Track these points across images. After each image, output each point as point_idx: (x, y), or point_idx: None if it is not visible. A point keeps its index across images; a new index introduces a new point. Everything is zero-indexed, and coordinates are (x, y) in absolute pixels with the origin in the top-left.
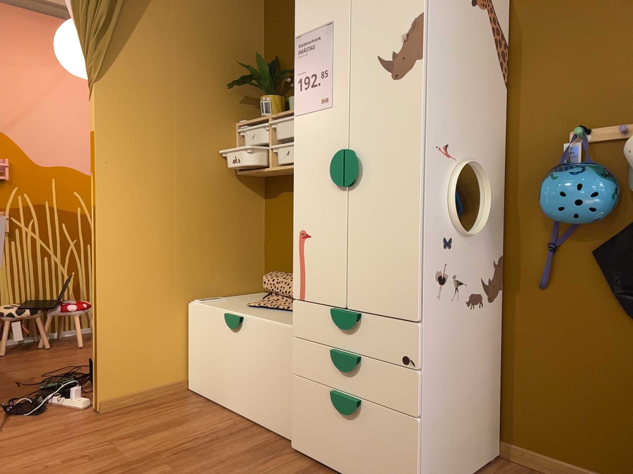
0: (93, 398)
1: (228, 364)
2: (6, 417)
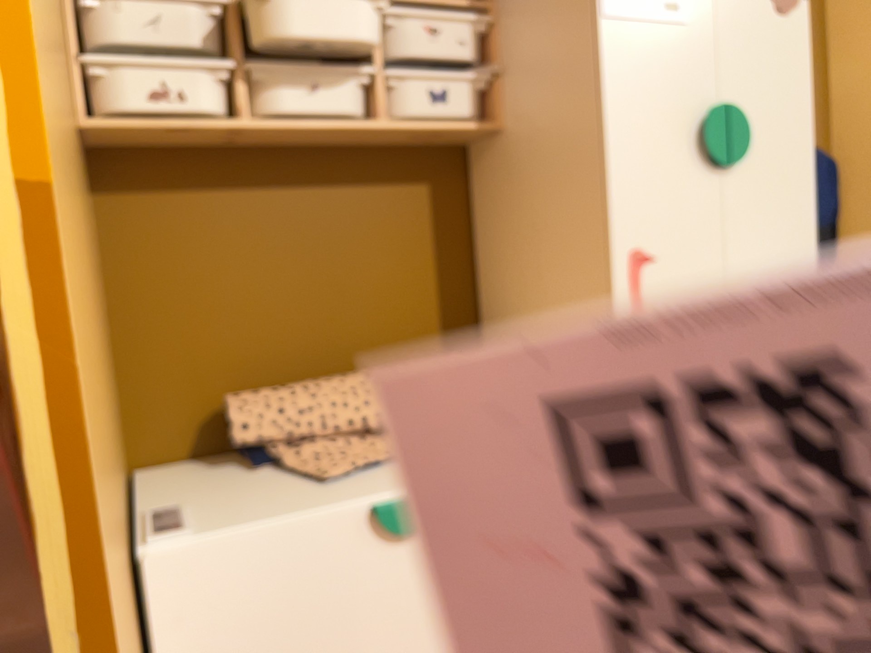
0: None
1: (387, 637)
2: None
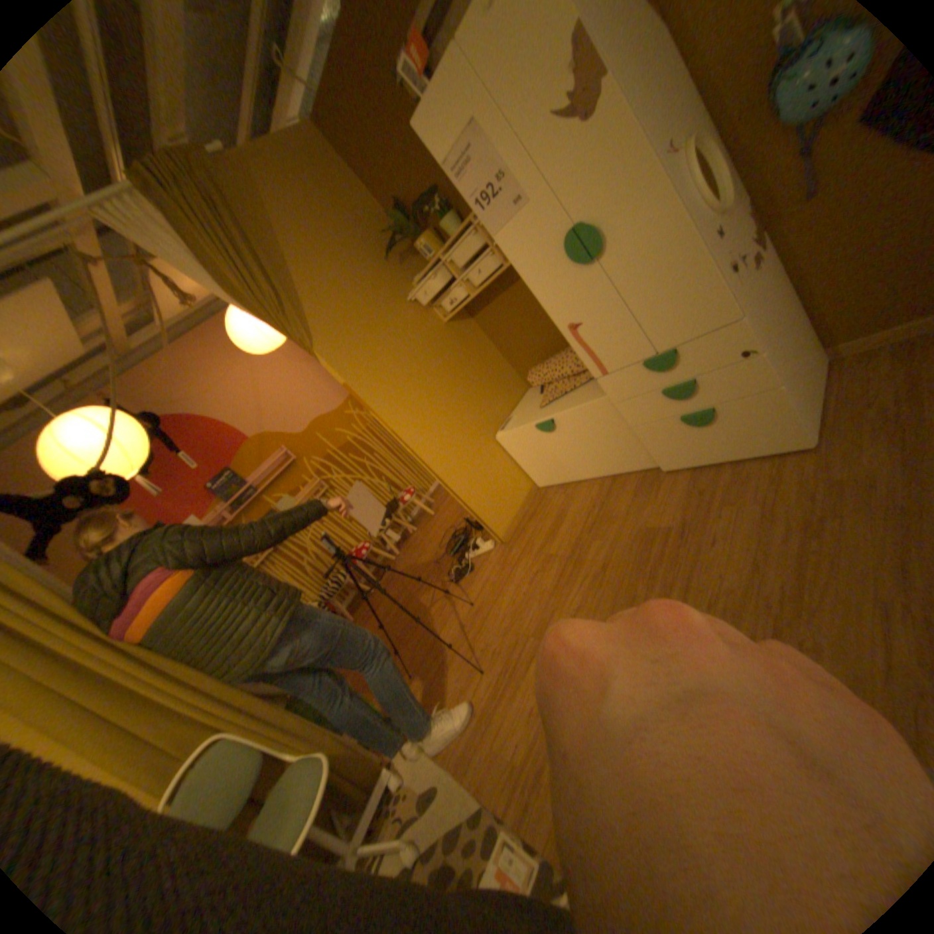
0: (494, 536)
1: (562, 453)
2: (458, 583)
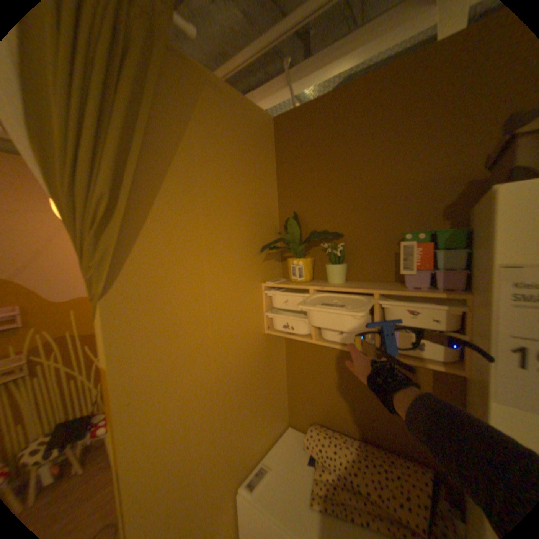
0: None
1: None
2: None
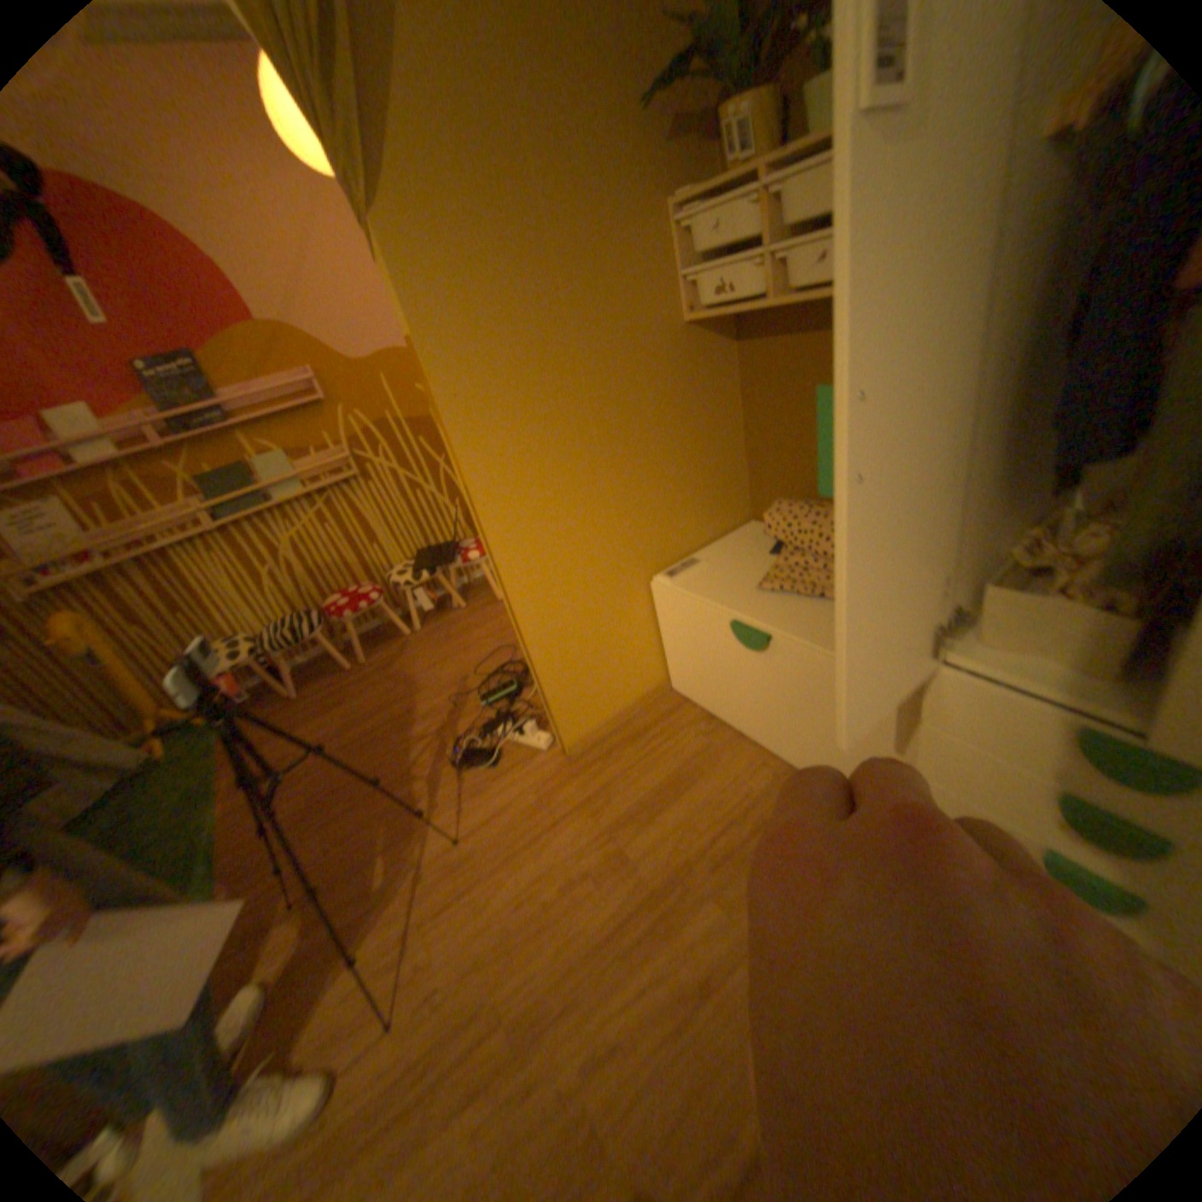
0: (556, 734)
1: (744, 684)
2: (460, 772)
